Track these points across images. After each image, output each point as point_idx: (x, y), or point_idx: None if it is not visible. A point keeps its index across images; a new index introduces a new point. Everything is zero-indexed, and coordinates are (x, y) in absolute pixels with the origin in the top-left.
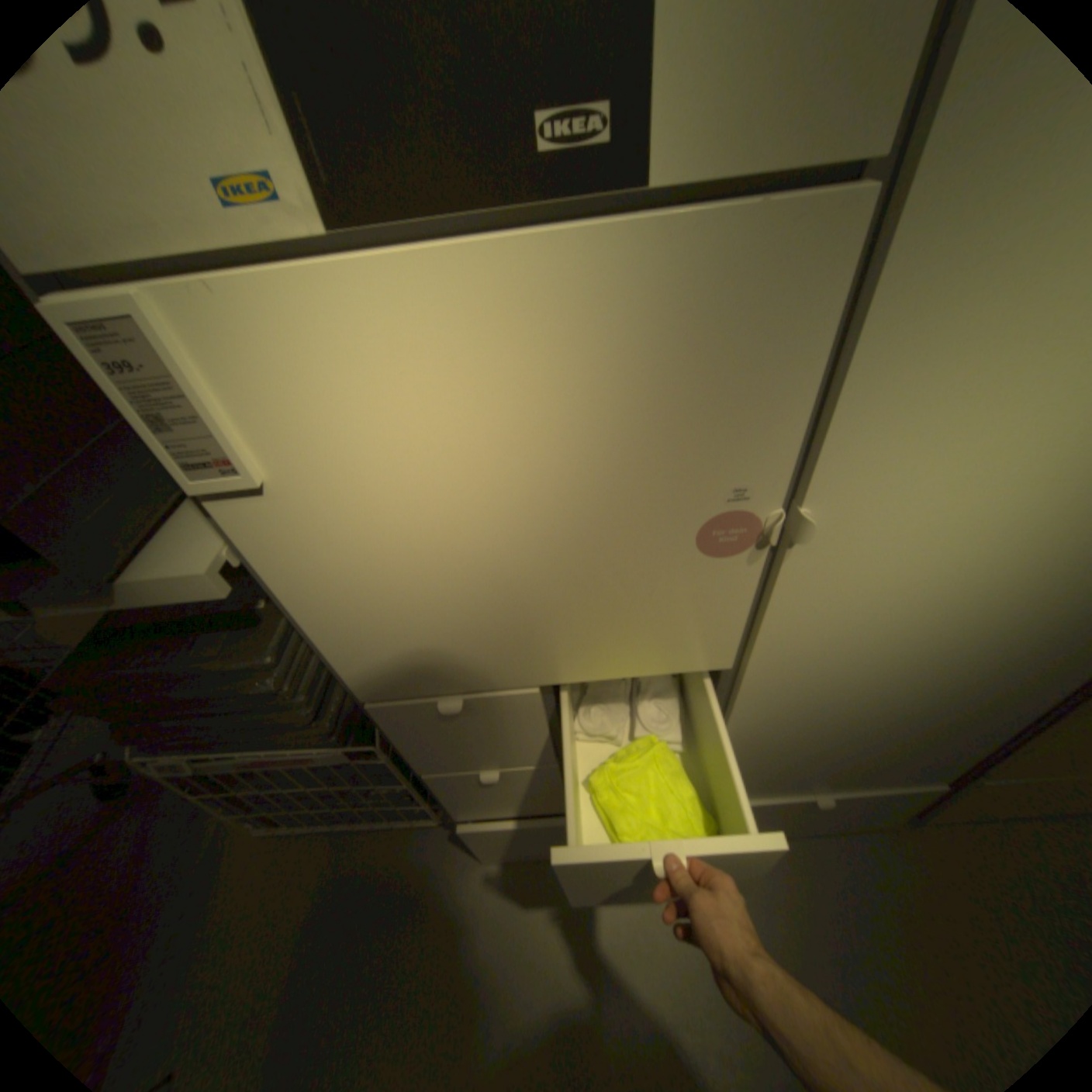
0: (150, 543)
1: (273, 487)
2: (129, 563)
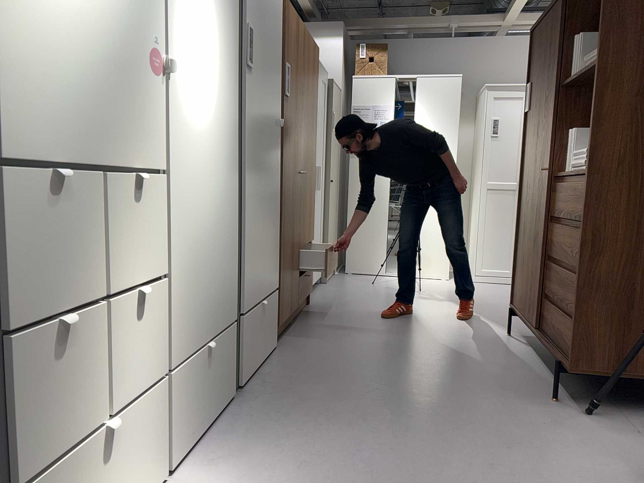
0: None
1: None
2: None
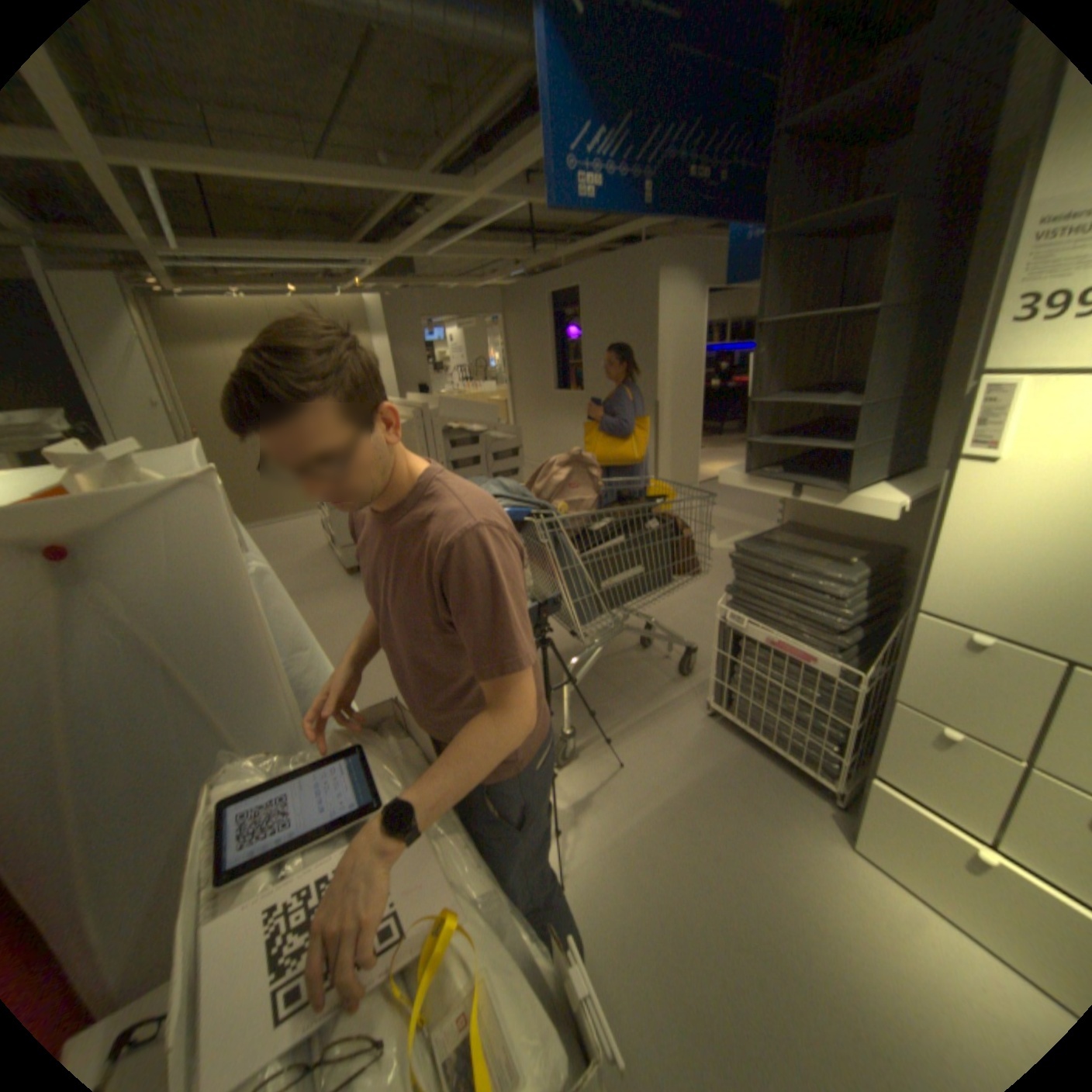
0: (872, 488)
1: (1005, 461)
2: (863, 490)
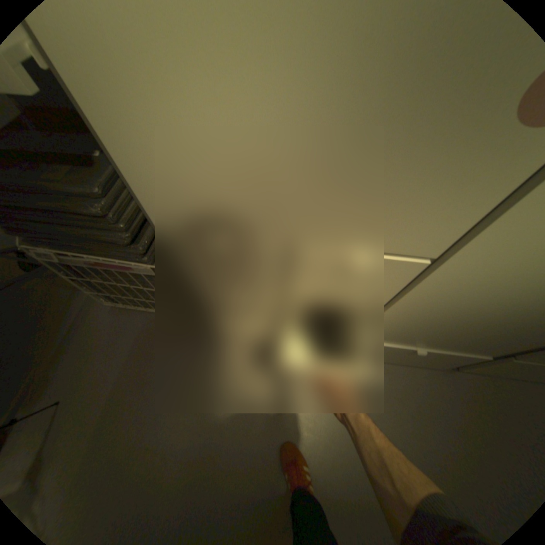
0: None
1: None
2: None
